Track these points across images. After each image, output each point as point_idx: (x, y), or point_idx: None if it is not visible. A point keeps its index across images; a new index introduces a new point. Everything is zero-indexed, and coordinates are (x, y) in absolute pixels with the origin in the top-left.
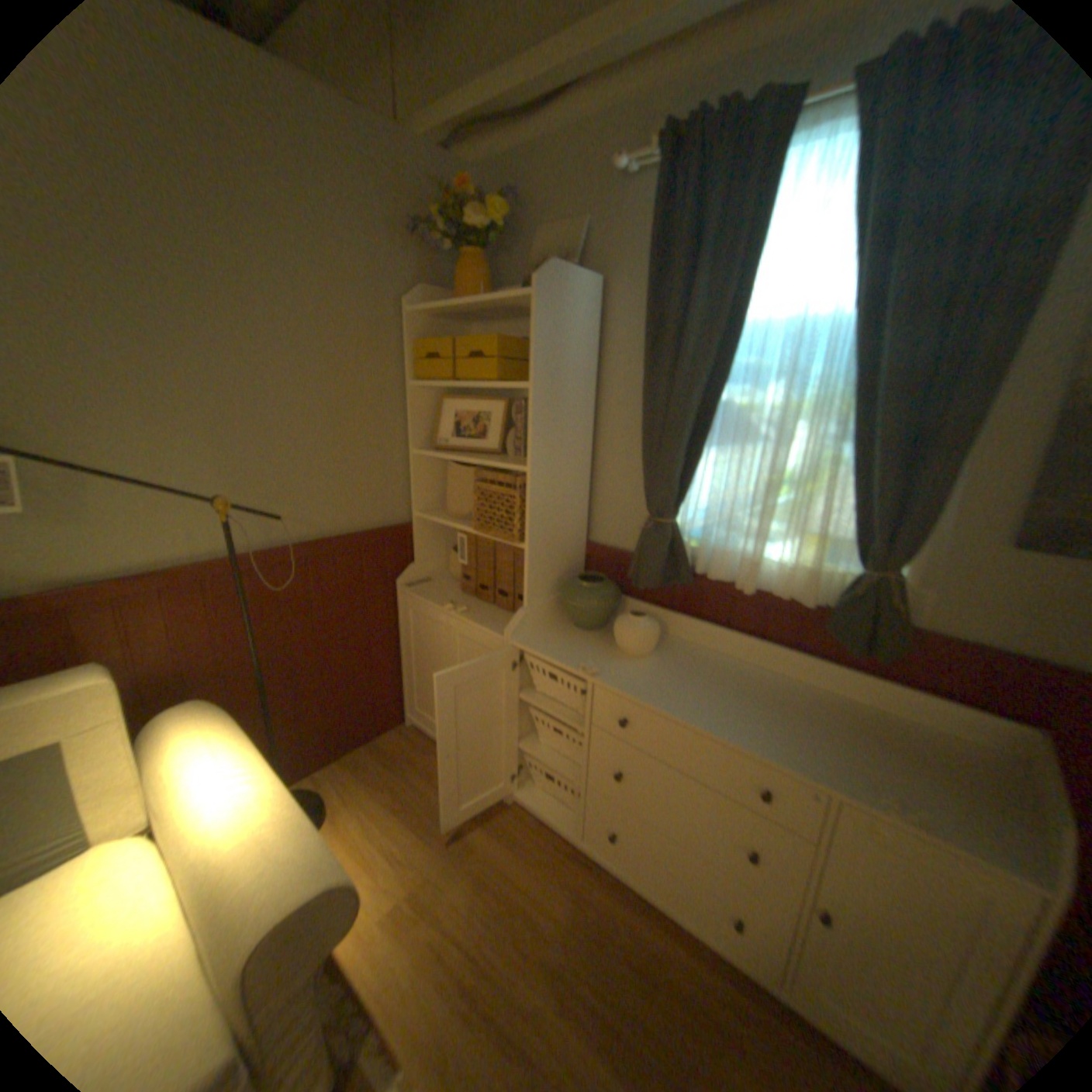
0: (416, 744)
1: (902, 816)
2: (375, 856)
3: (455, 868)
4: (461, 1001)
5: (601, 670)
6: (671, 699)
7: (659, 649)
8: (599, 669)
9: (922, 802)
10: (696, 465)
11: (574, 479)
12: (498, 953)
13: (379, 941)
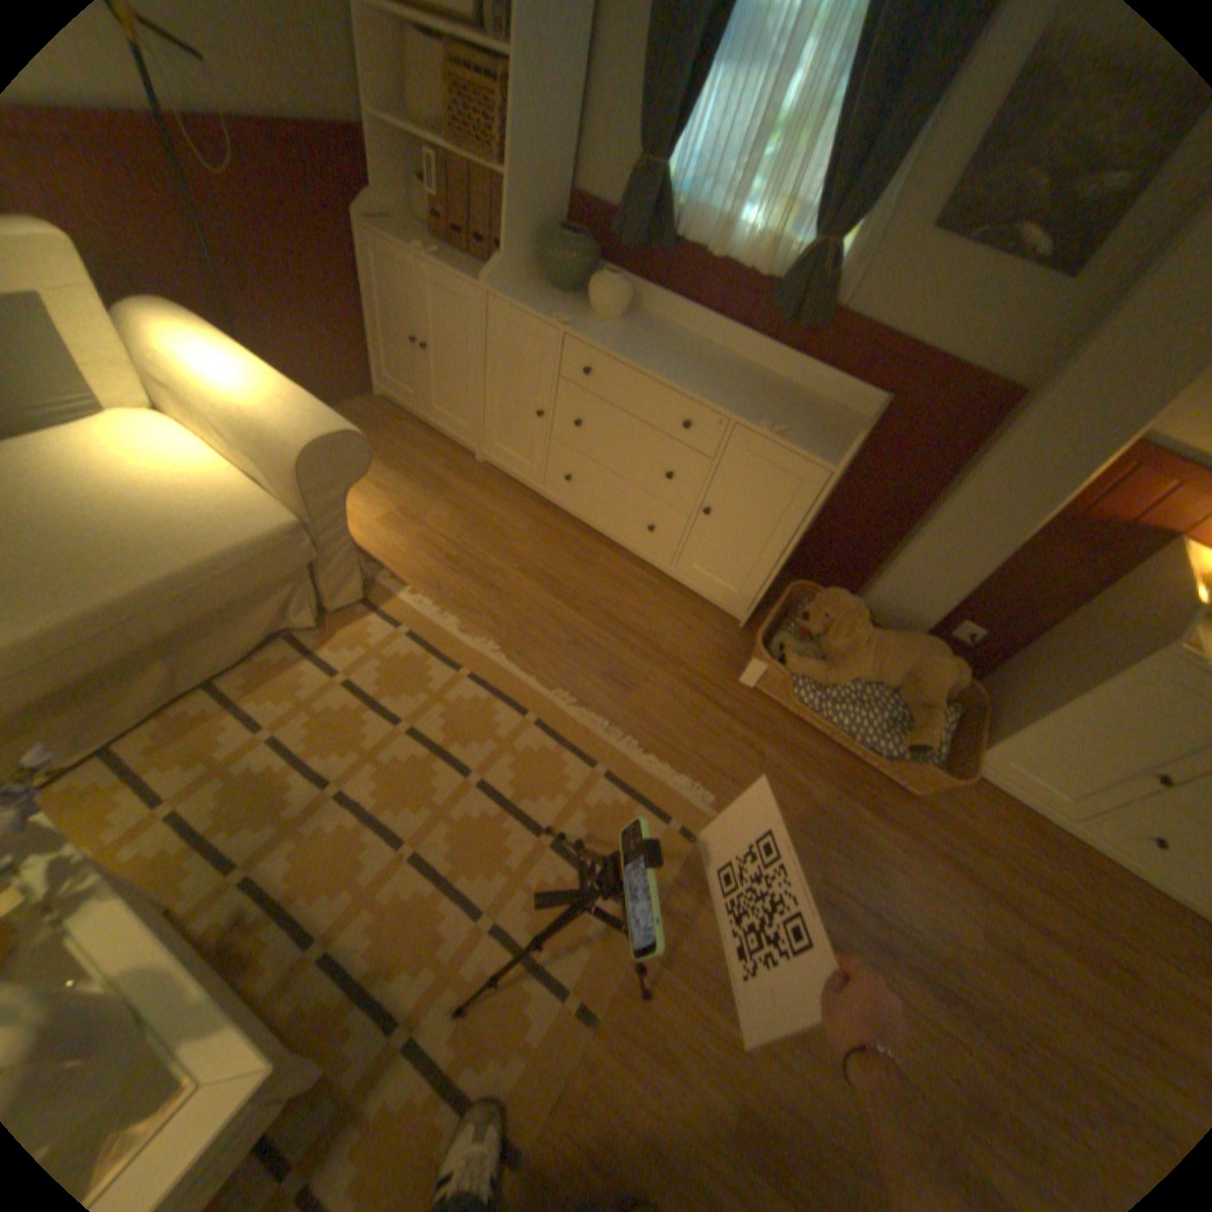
0: (387, 413)
1: (768, 430)
2: (363, 485)
3: (435, 498)
4: (447, 563)
5: (572, 323)
6: (628, 353)
7: (628, 320)
8: (570, 324)
9: (786, 427)
10: (698, 91)
11: (563, 90)
12: (474, 544)
13: (378, 532)
